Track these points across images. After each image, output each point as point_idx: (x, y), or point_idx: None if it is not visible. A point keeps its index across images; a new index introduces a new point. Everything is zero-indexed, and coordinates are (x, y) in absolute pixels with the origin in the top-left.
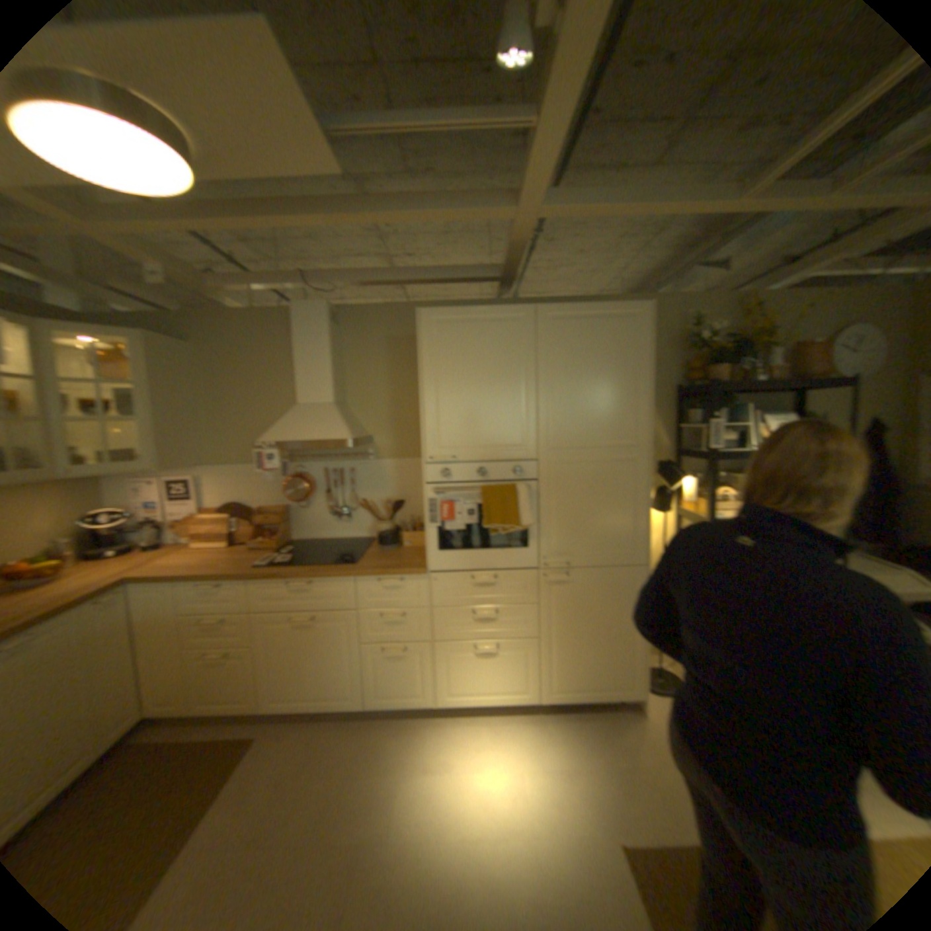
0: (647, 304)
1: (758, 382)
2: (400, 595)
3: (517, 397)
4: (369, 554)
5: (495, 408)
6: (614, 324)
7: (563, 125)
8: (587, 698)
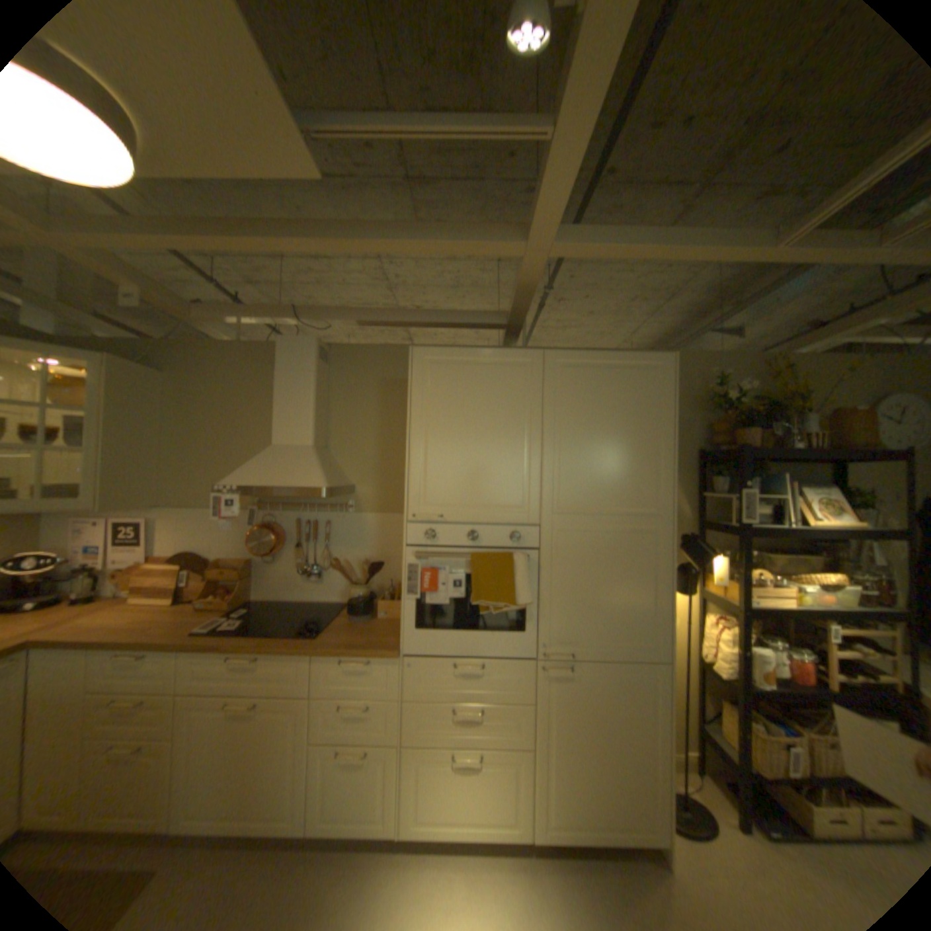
0: (671, 357)
1: (795, 450)
2: (367, 684)
3: (521, 451)
4: (338, 626)
5: (494, 462)
6: (634, 376)
7: (585, 139)
8: (597, 840)
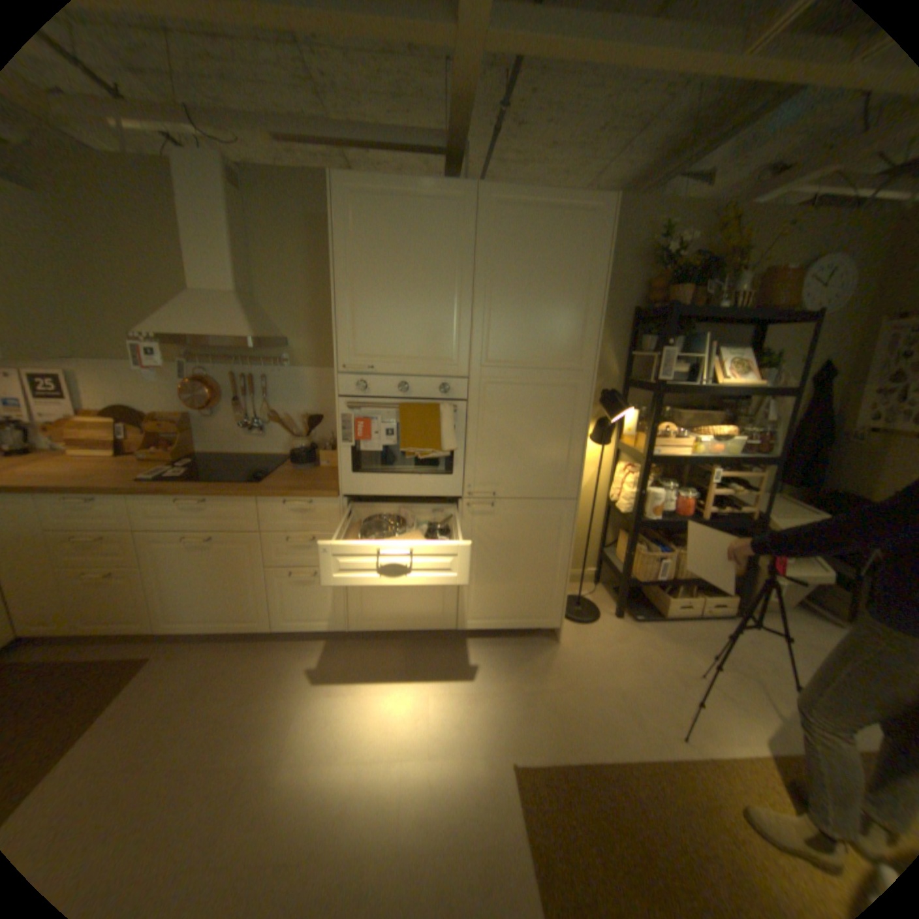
0: (613, 197)
1: (721, 310)
2: (311, 519)
3: (451, 301)
4: (282, 472)
5: (424, 312)
6: (572, 219)
7: None
8: (505, 625)
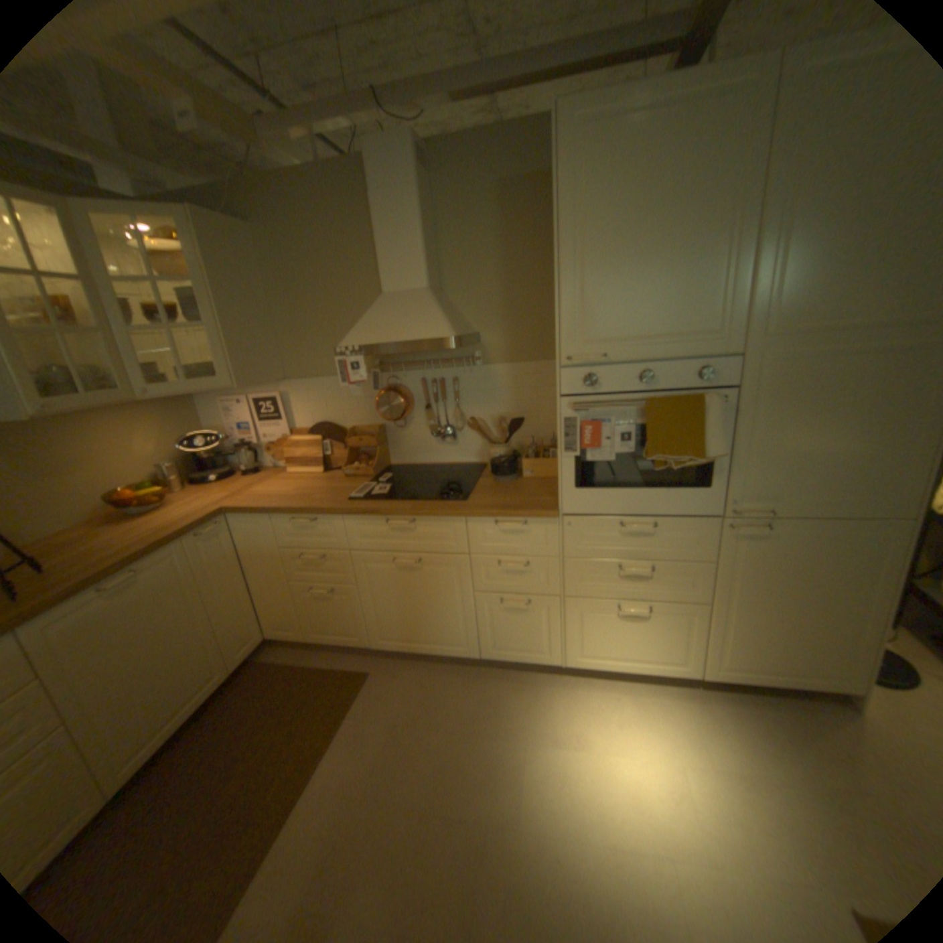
0: None
1: None
2: (525, 540)
3: (725, 245)
4: (485, 485)
5: (682, 268)
6: None
7: None
8: (776, 682)
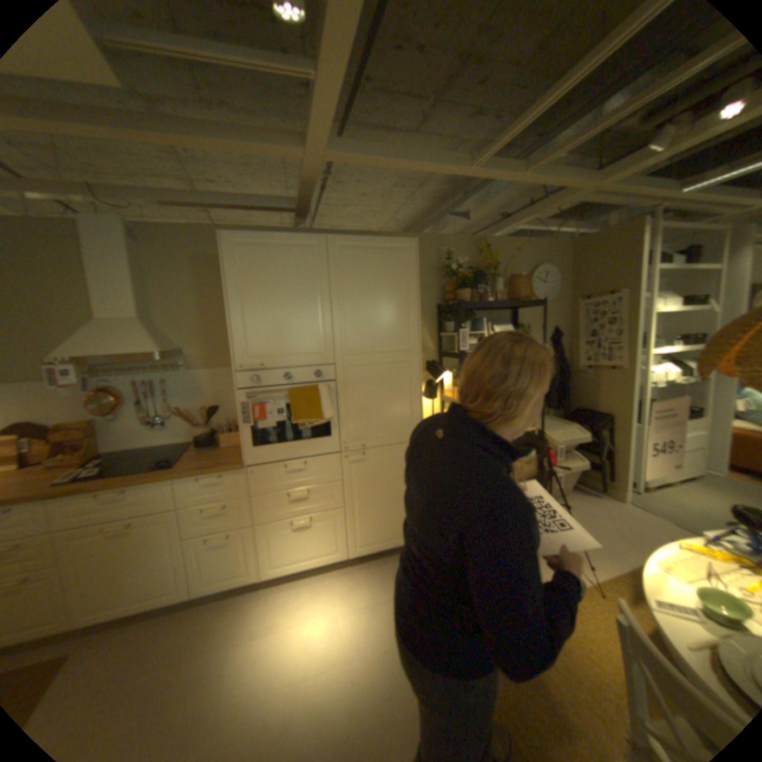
0: (412, 241)
1: (488, 303)
2: (219, 491)
3: (315, 313)
4: (186, 458)
5: (296, 322)
6: (389, 255)
7: (337, 84)
8: (383, 547)
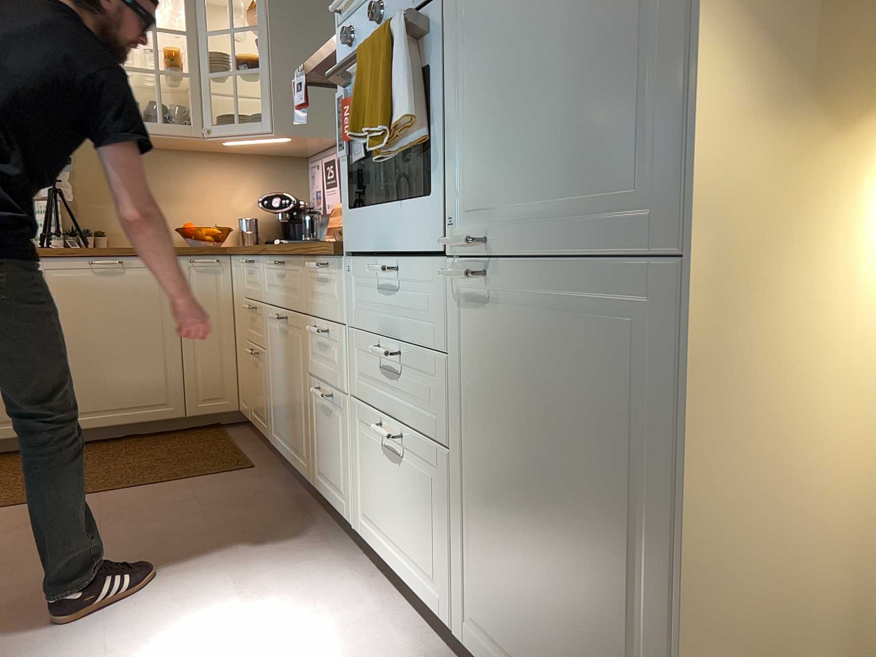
0: None
1: None
2: (329, 296)
3: None
4: None
5: None
6: None
7: None
8: None
